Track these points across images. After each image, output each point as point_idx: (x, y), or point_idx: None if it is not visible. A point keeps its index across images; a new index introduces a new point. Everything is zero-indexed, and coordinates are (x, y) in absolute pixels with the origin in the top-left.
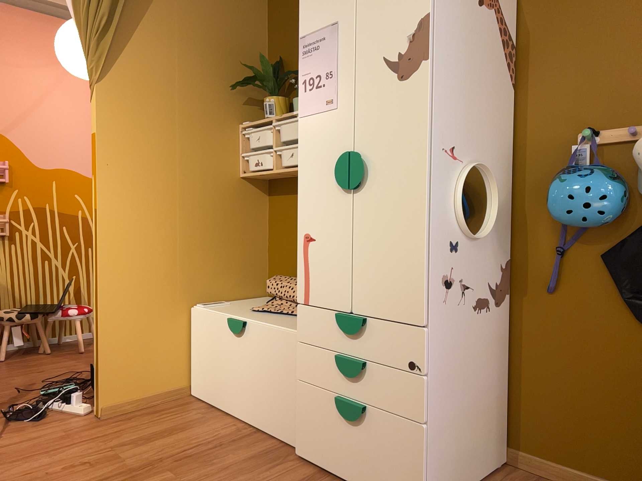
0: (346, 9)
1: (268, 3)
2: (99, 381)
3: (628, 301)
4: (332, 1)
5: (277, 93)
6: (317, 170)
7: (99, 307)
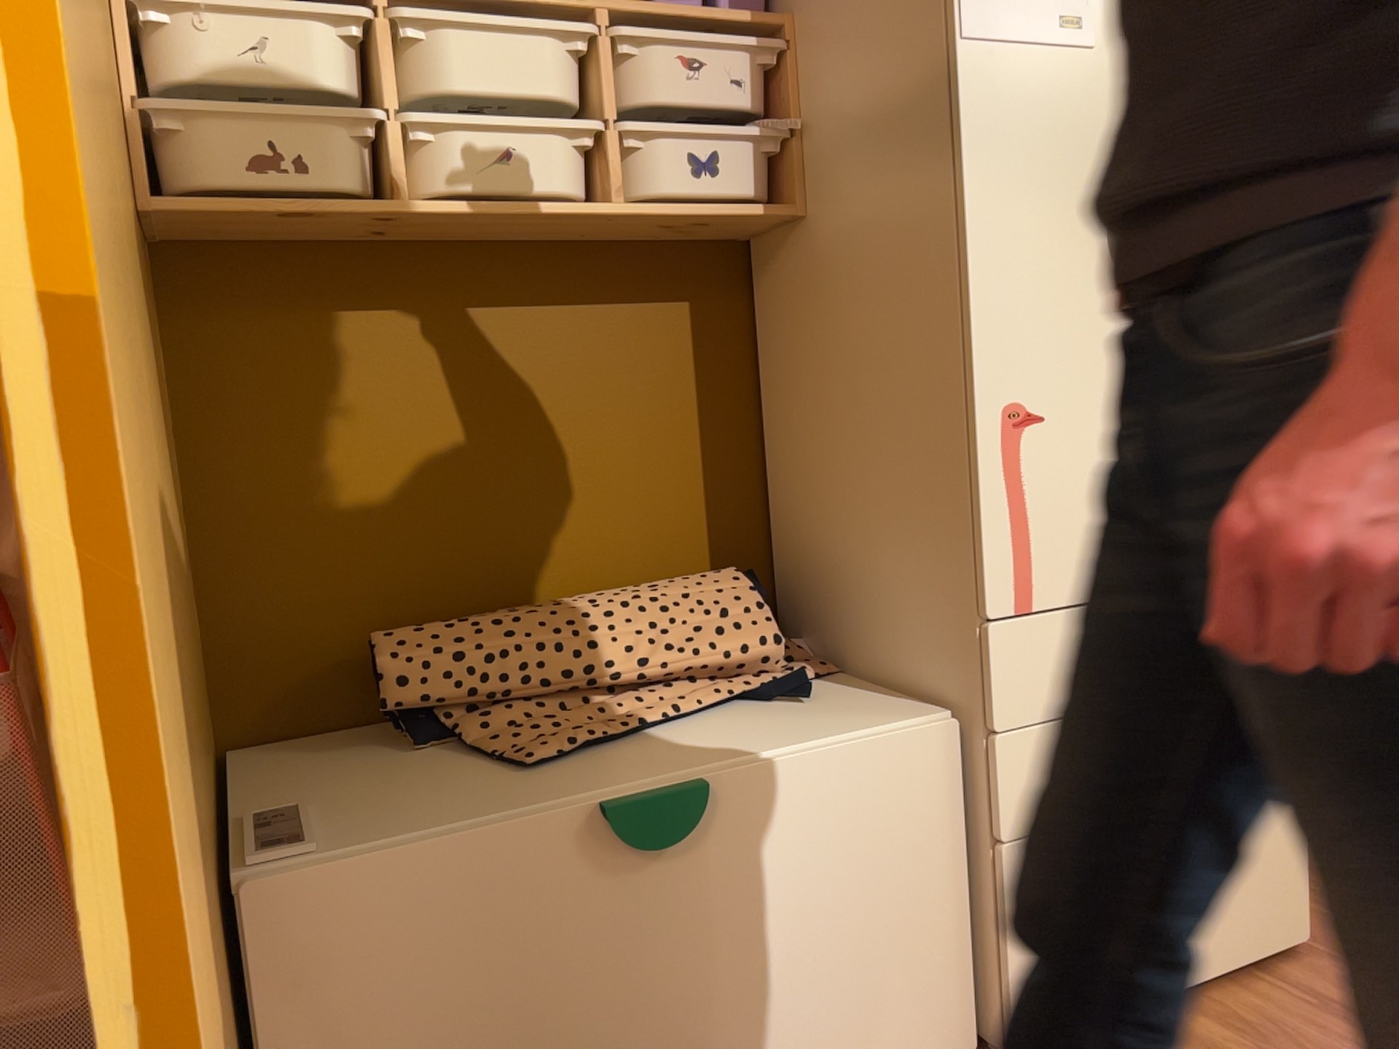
0: None
1: None
2: None
3: None
4: None
5: None
6: (1039, 216)
7: None
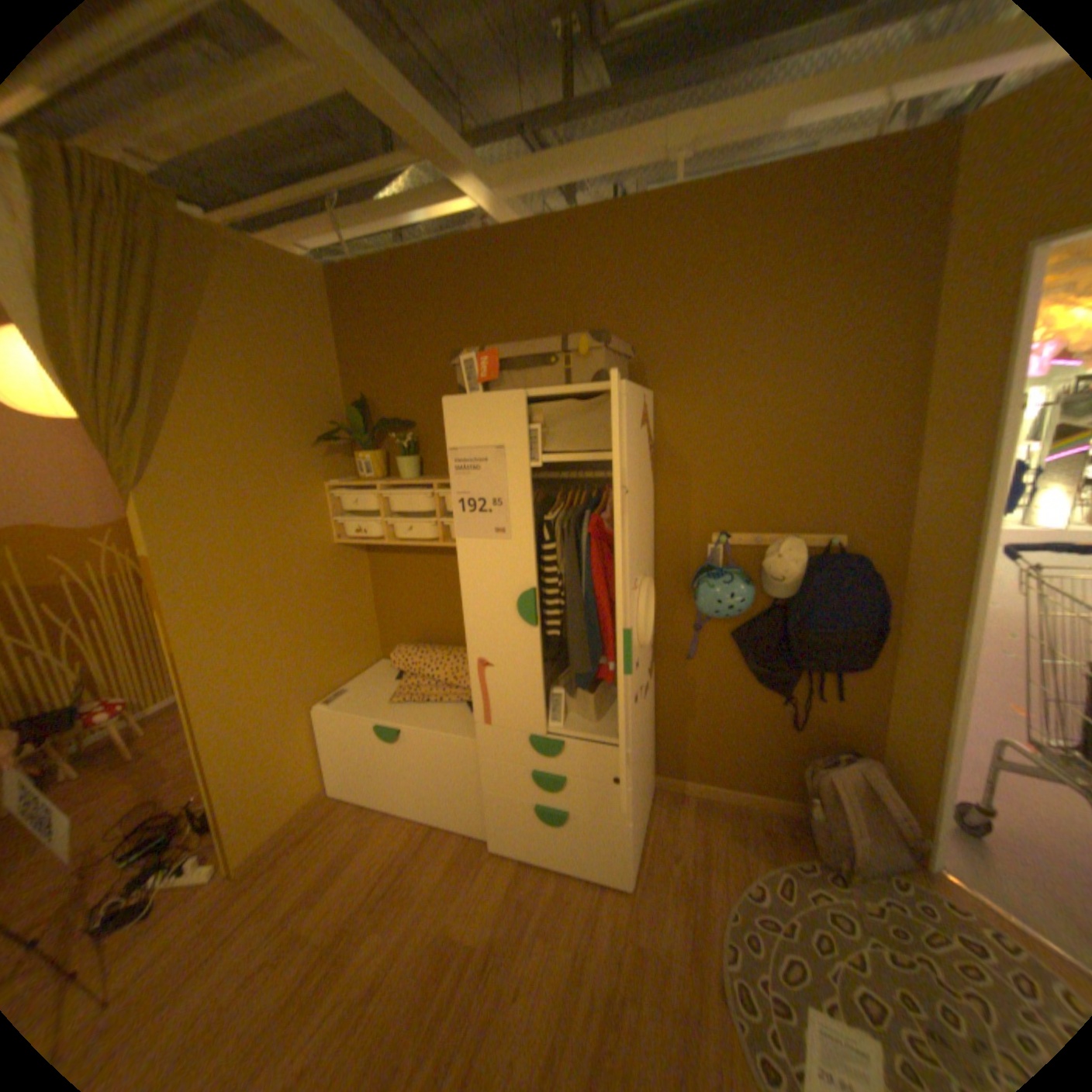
0: (514, 434)
1: (330, 318)
2: (225, 842)
3: (751, 669)
4: (492, 419)
5: (370, 445)
6: (489, 598)
7: (205, 766)
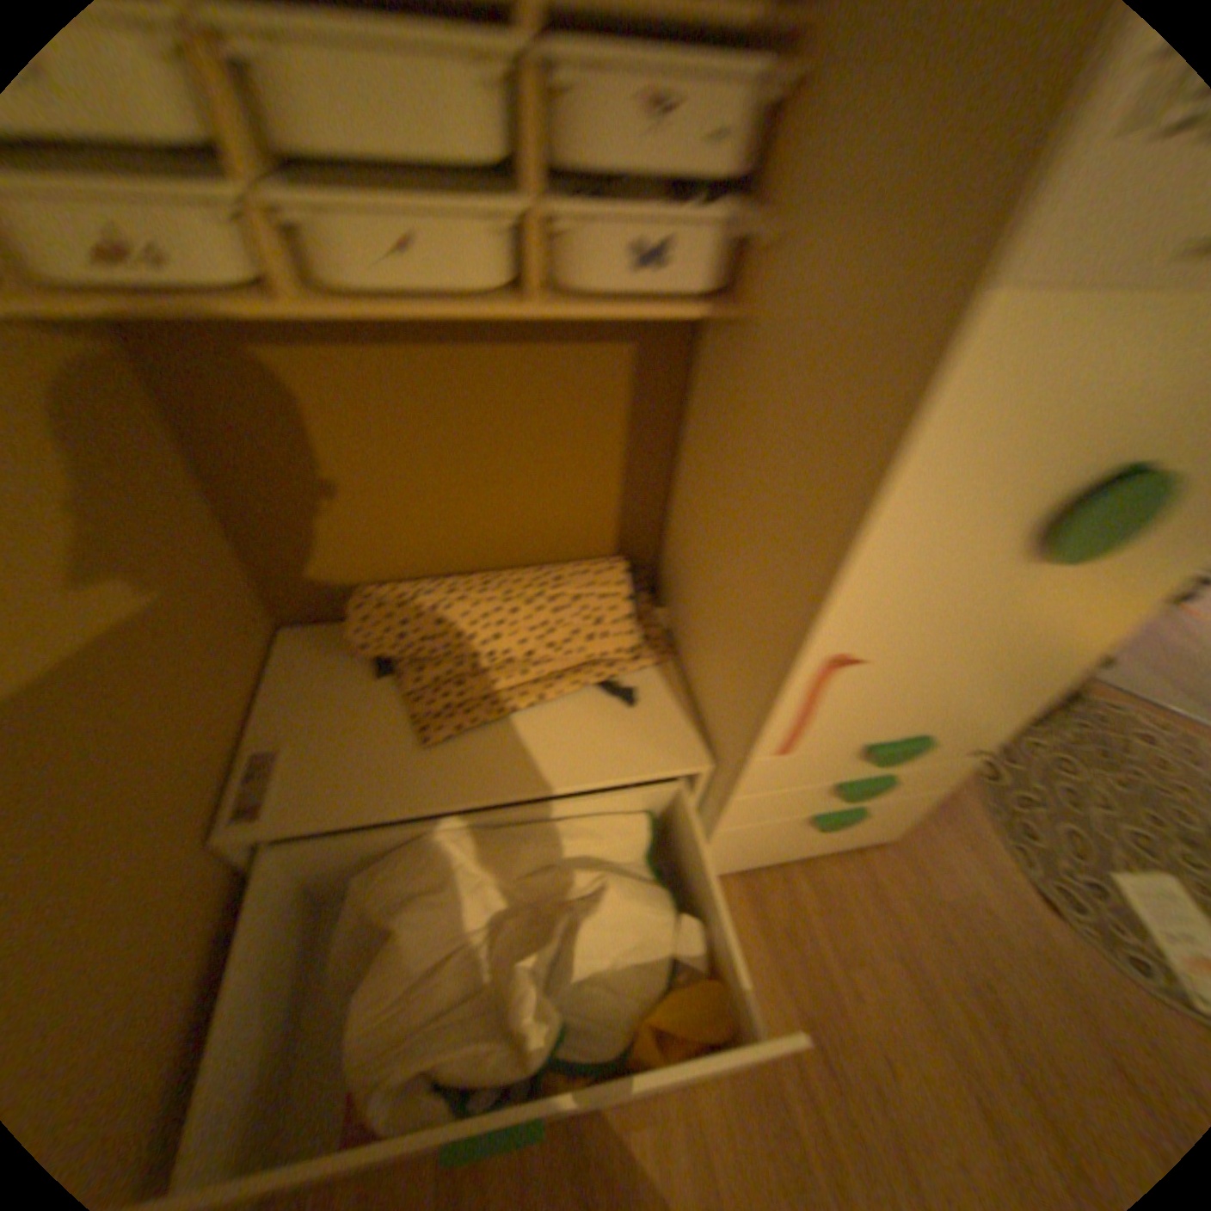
0: None
1: None
2: None
3: None
4: None
5: None
6: (968, 506)
7: None
